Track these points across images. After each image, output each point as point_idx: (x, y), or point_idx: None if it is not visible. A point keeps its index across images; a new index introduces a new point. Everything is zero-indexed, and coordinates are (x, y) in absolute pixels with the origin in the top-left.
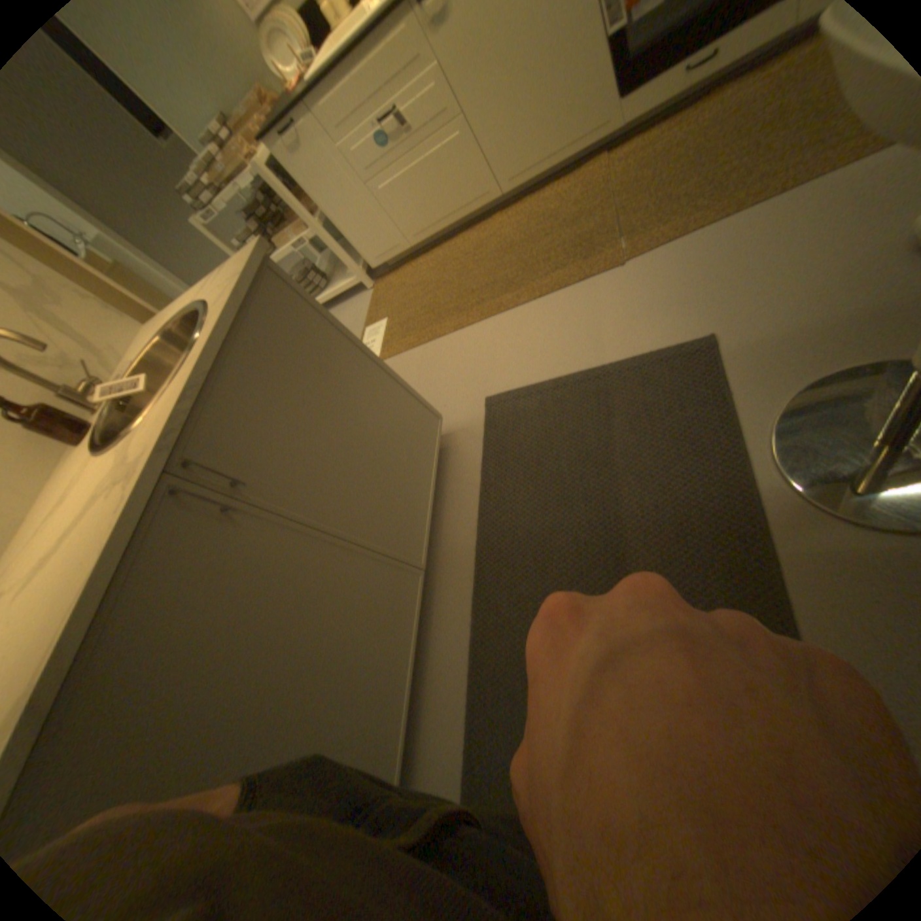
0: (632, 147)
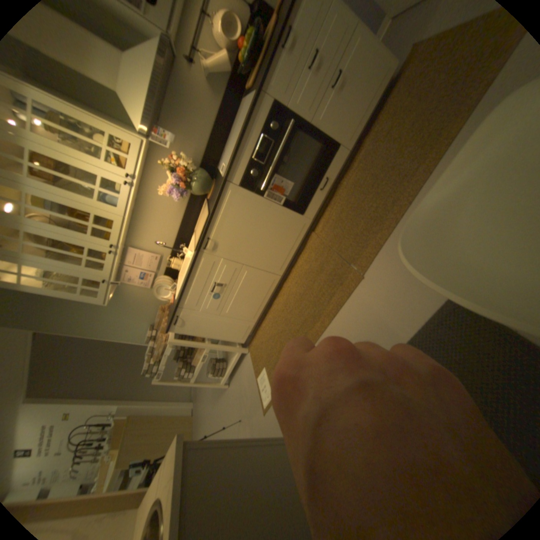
0: (322, 224)
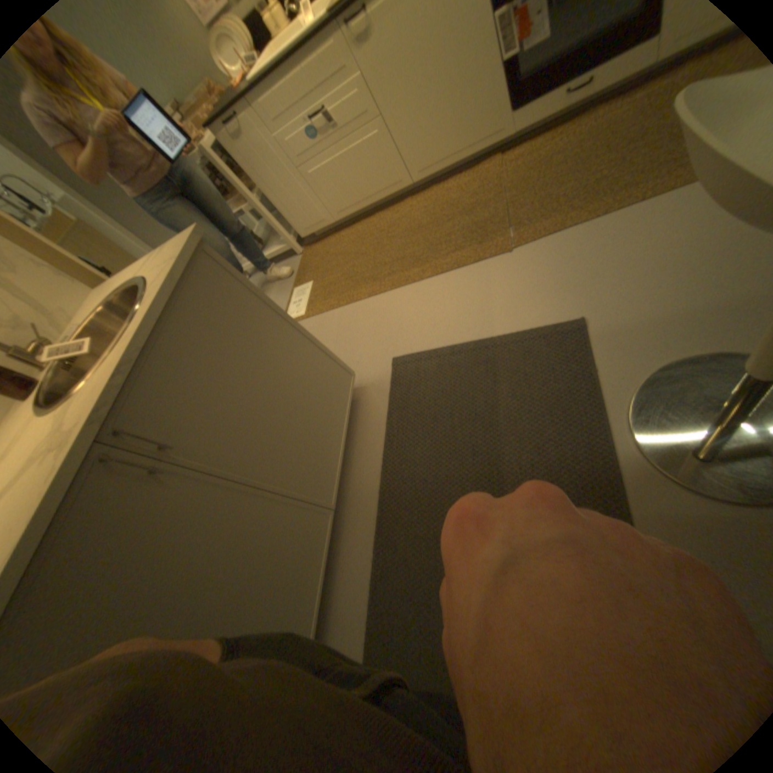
0: (521, 151)
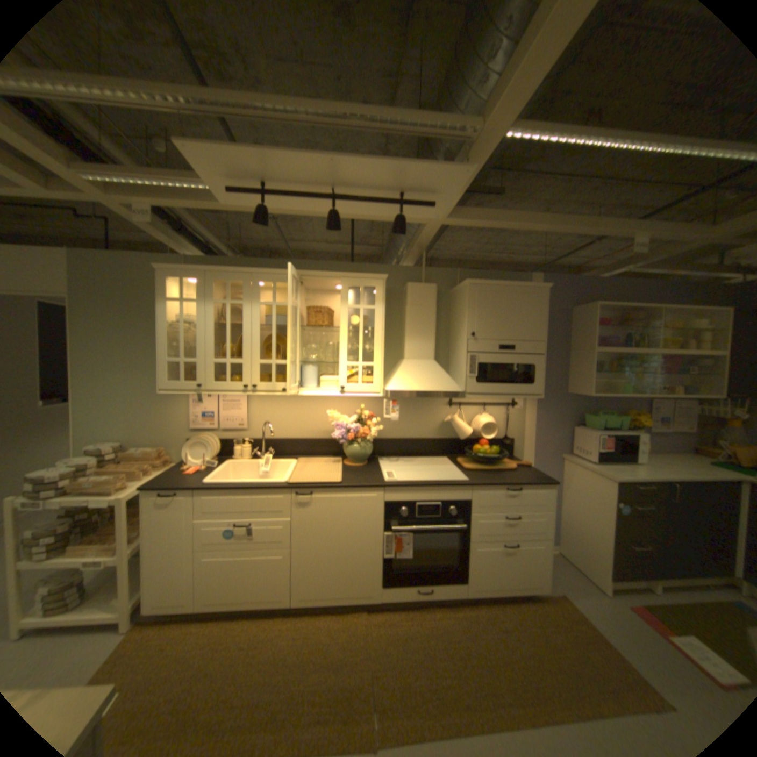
0: (382, 621)
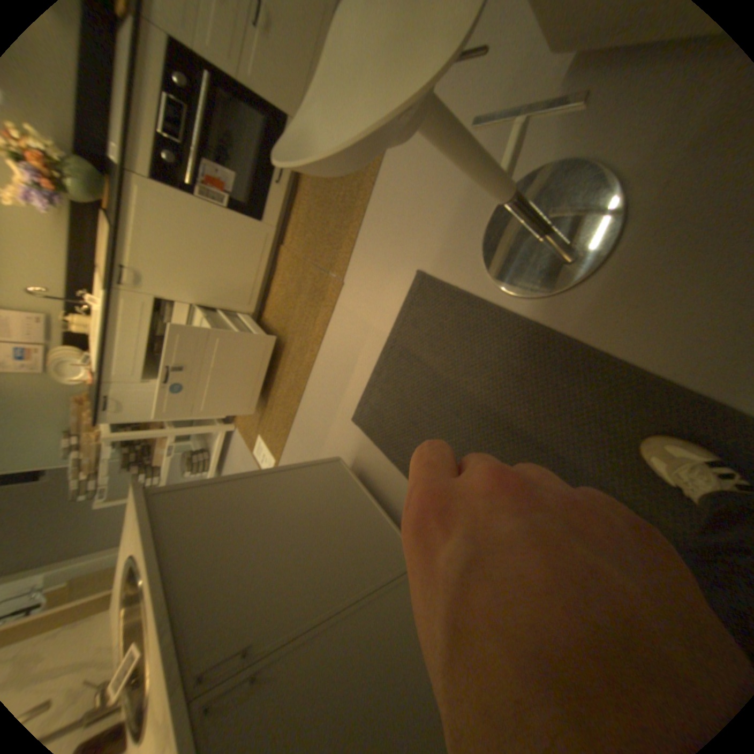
0: (291, 232)
